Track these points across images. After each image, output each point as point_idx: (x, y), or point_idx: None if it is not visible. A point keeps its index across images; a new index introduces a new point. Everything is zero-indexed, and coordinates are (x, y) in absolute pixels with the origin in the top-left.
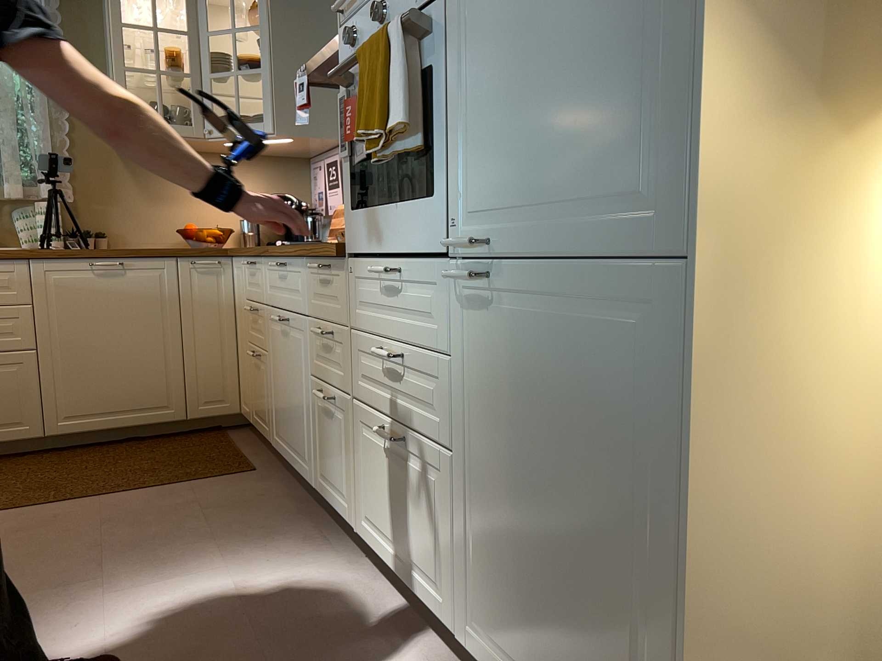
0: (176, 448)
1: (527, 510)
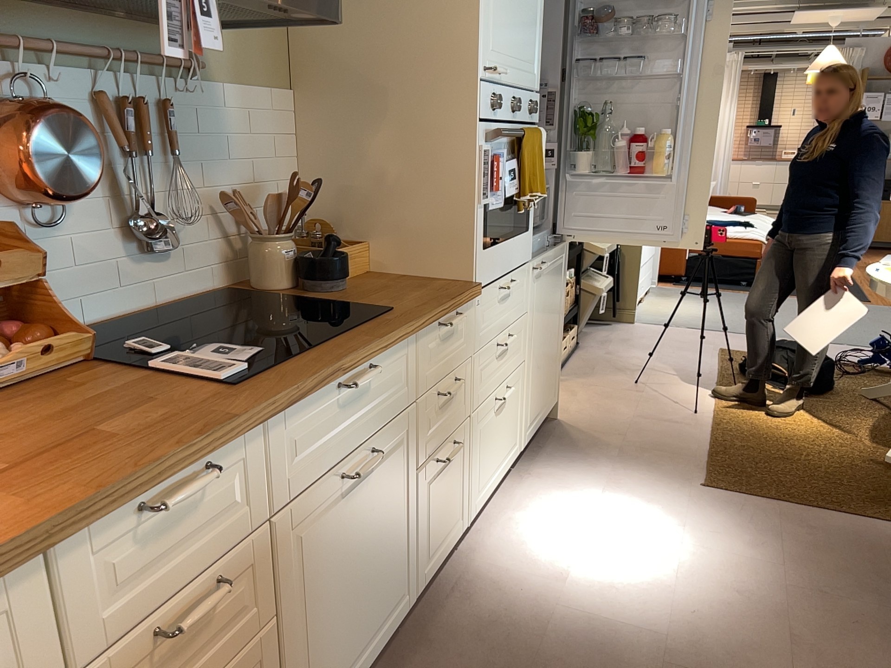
0: None
1: (543, 347)
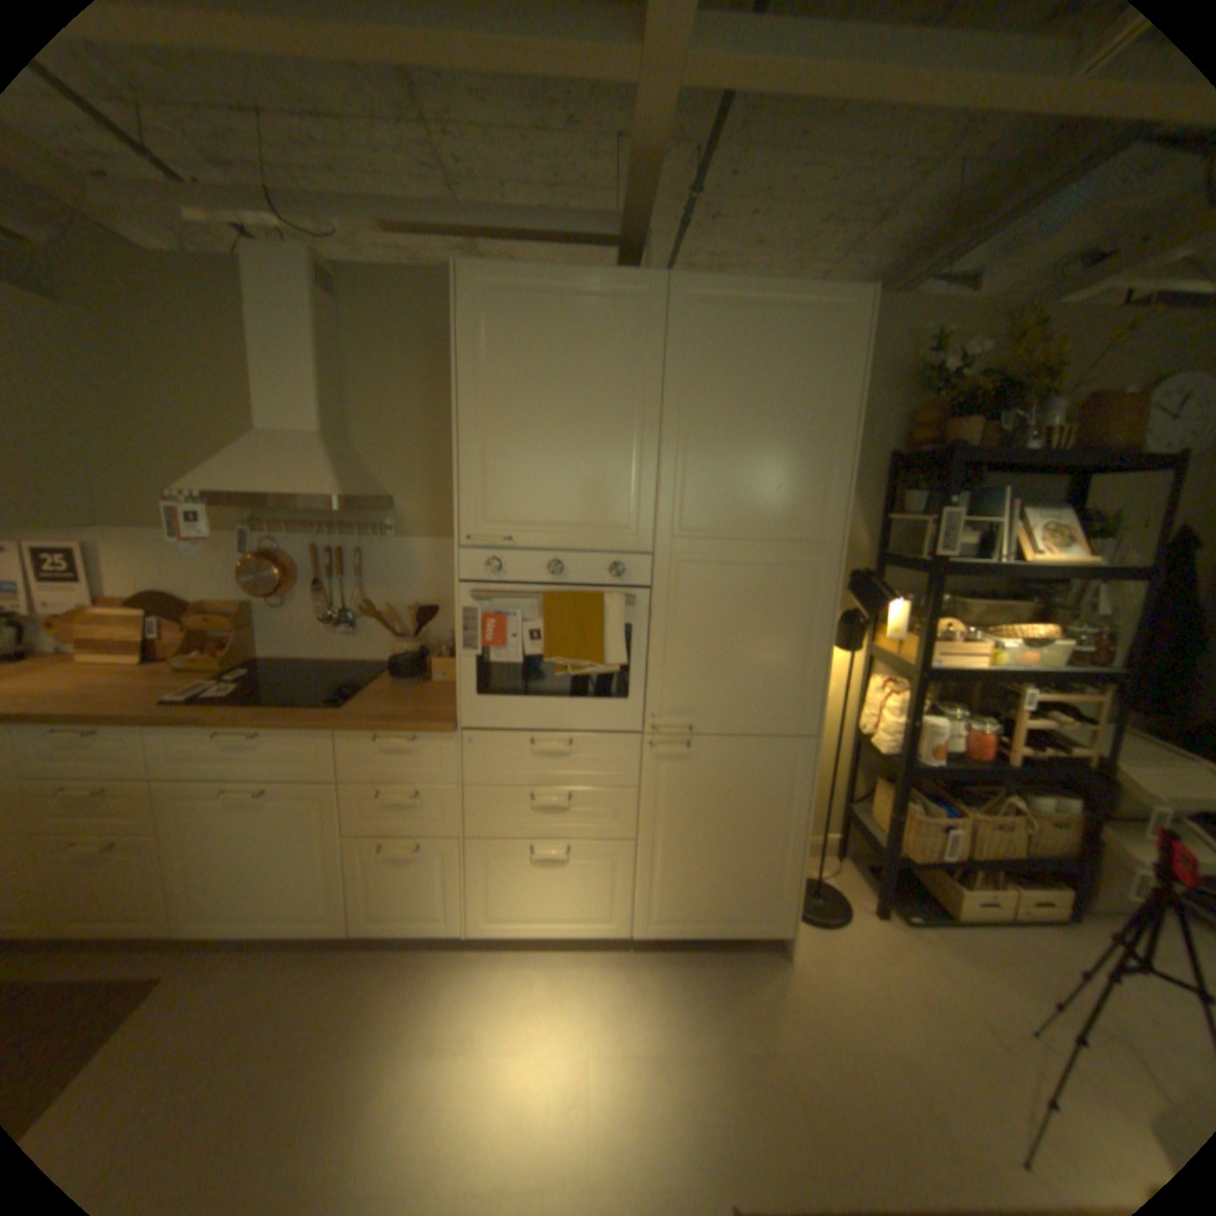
0: None
1: (705, 847)
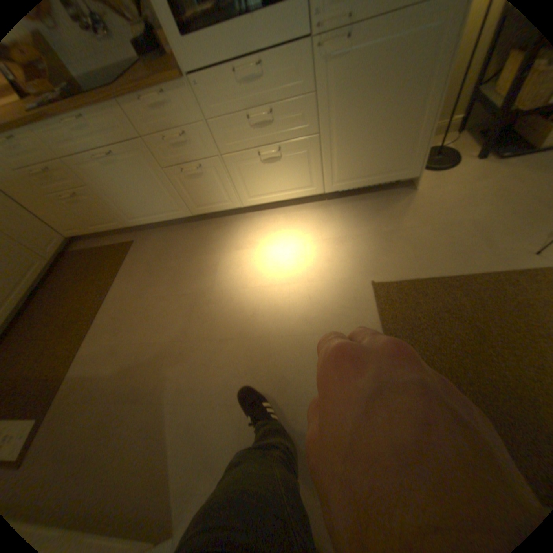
0: (68, 273)
1: (365, 127)
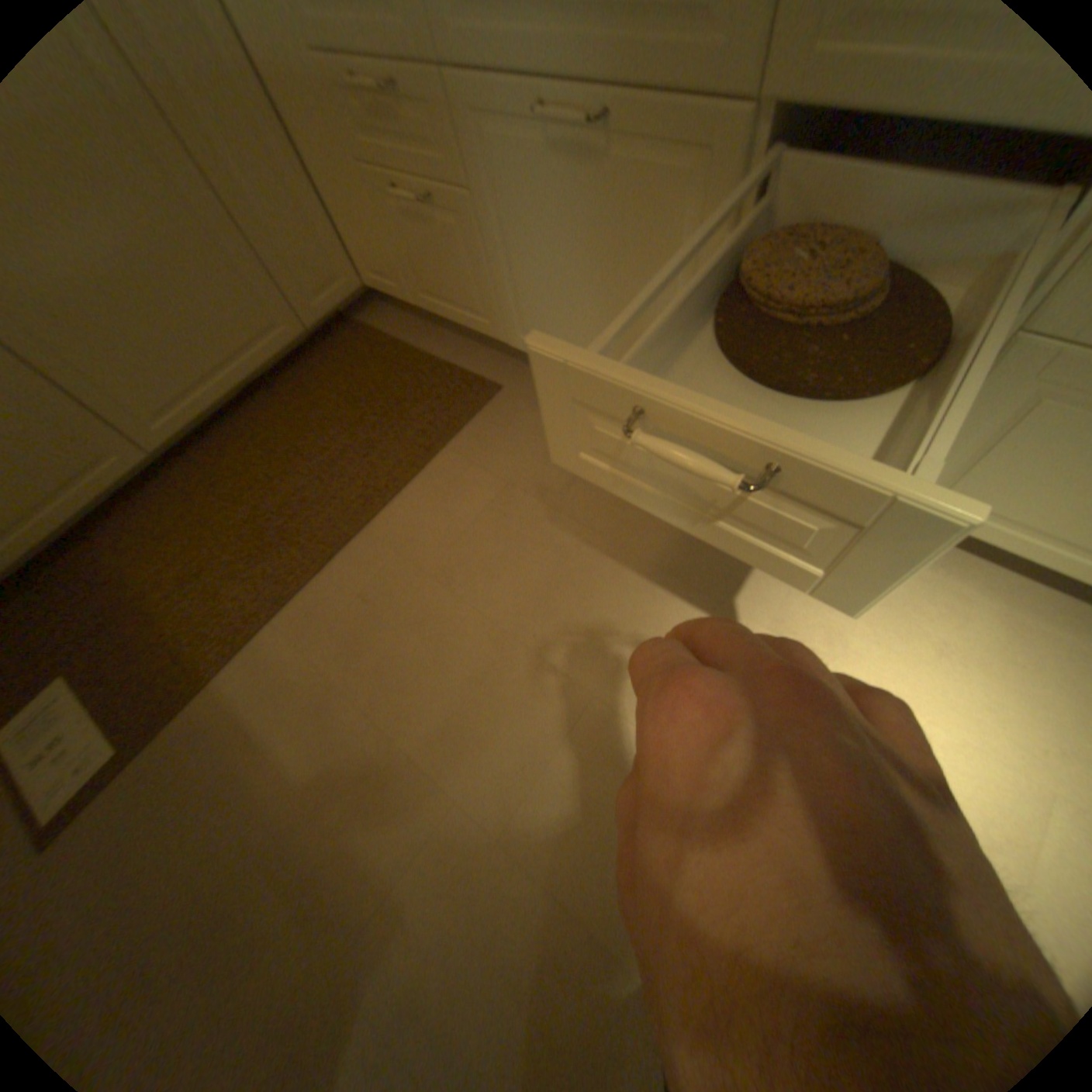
0: (331, 382)
1: None
